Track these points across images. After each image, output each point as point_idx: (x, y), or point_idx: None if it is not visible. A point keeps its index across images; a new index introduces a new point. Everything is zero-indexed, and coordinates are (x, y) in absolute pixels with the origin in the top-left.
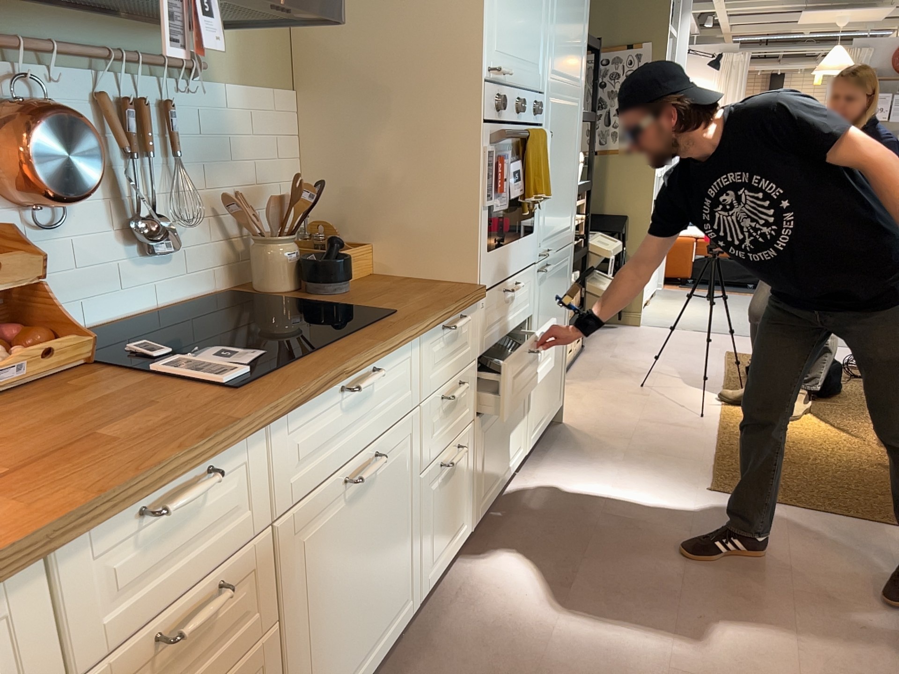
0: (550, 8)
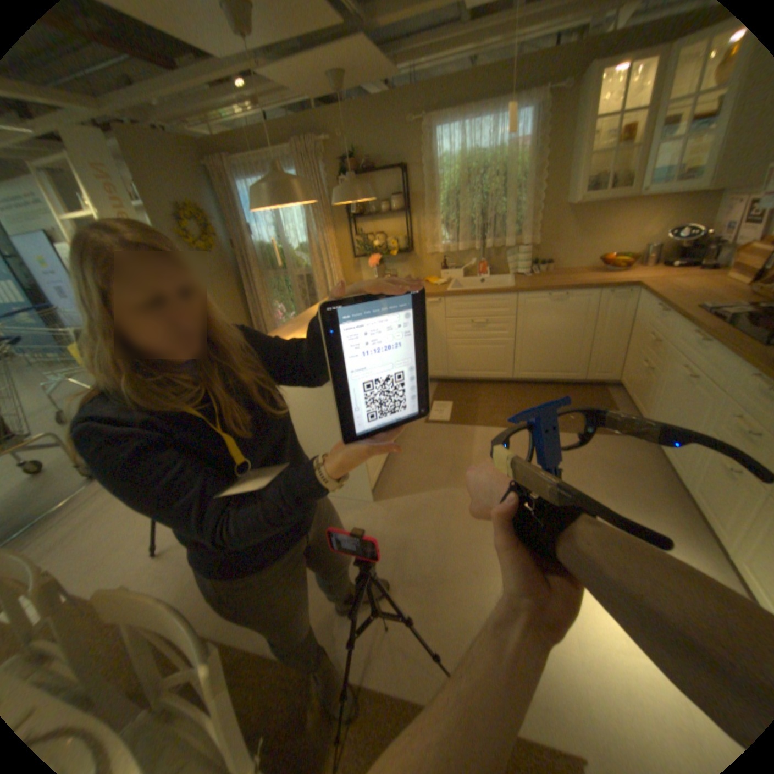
0: None
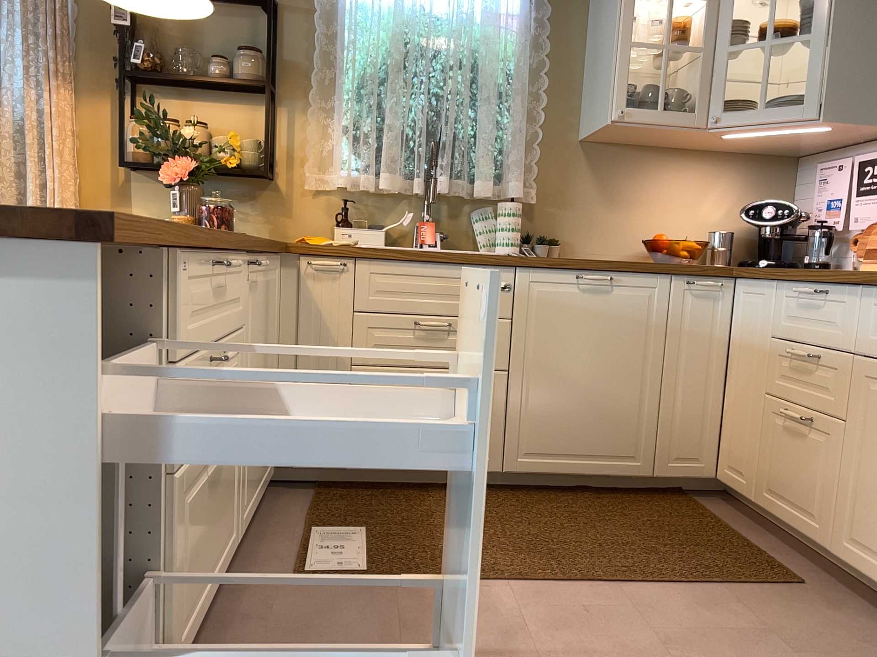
0: None
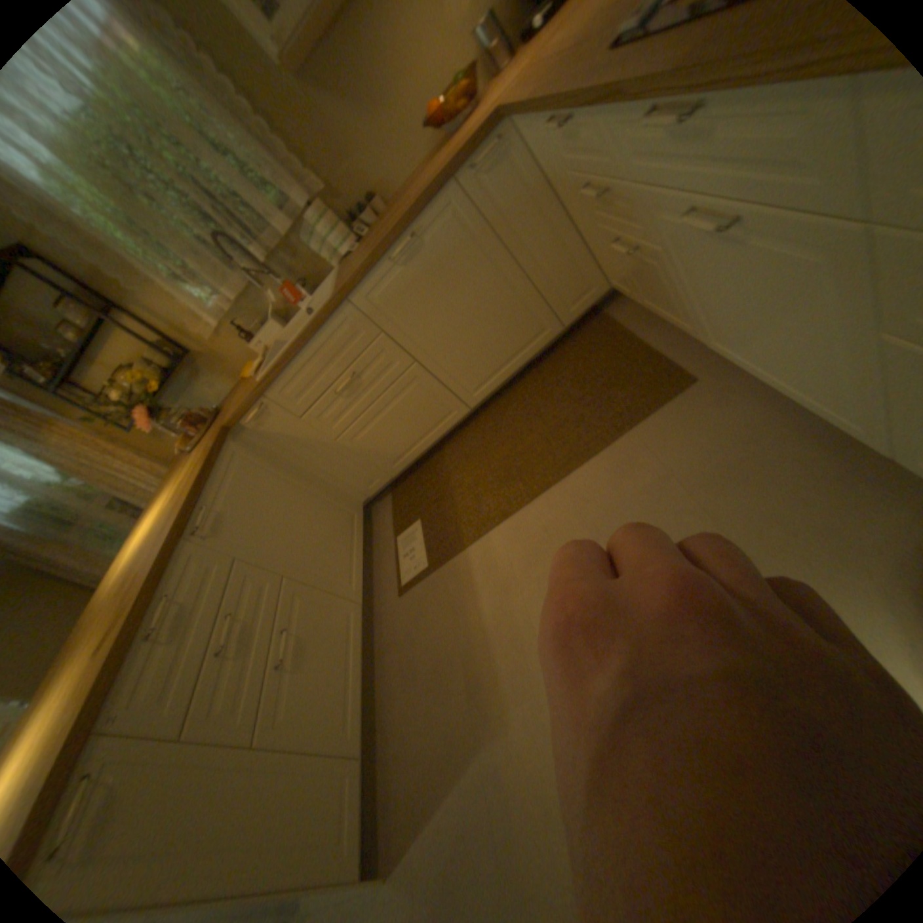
0: None
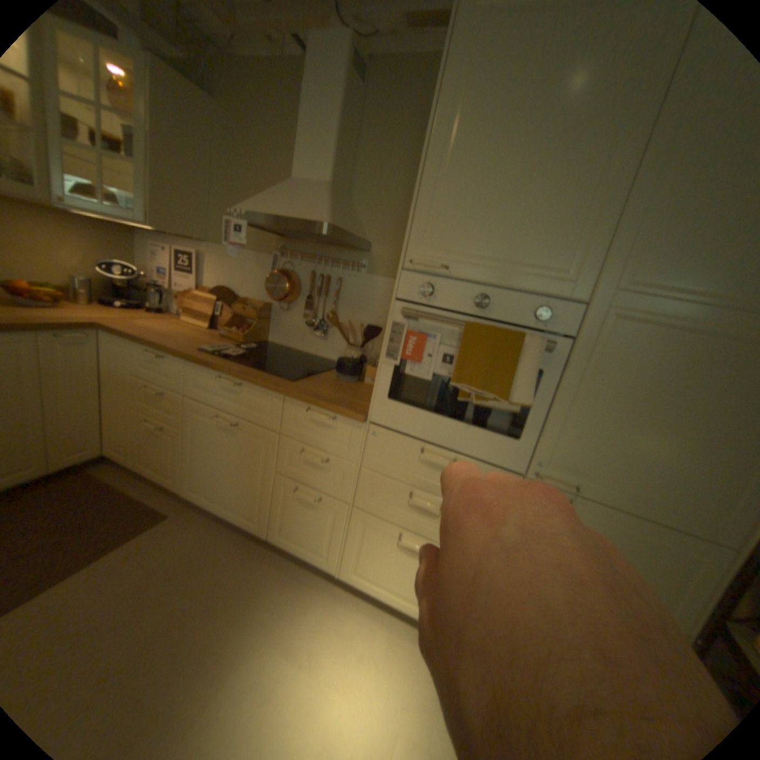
0: (627, 199)
